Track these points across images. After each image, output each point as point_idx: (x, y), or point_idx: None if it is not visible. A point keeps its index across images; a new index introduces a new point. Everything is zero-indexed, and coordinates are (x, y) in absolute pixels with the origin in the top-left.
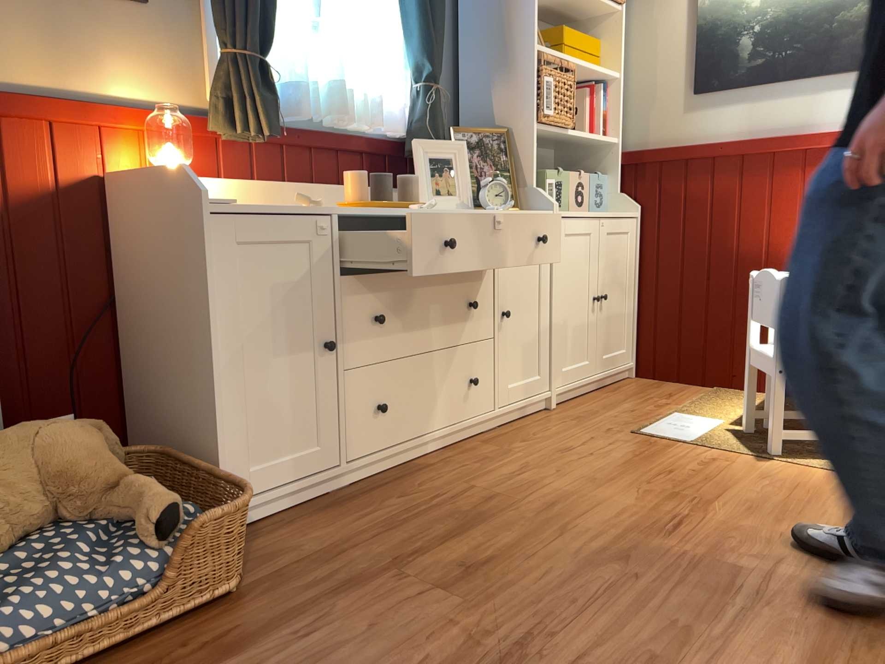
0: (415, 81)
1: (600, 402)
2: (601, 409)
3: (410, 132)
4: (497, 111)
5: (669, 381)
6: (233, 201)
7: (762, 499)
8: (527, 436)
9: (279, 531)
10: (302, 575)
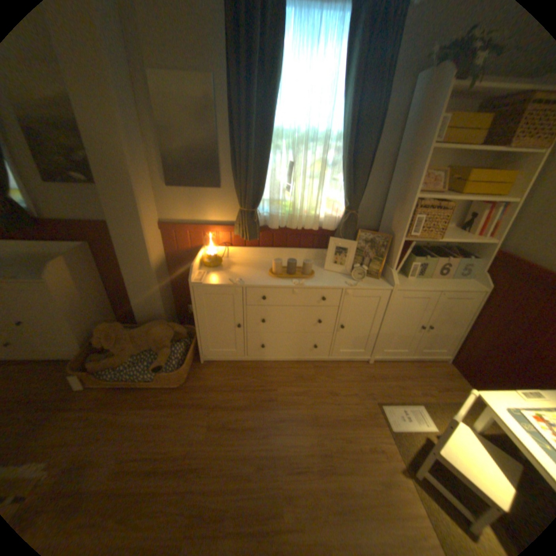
0: (344, 206)
1: (400, 373)
2: (391, 378)
3: (337, 230)
4: (393, 223)
5: (465, 380)
6: (202, 282)
7: (358, 497)
8: (334, 375)
9: (214, 370)
10: (195, 393)
